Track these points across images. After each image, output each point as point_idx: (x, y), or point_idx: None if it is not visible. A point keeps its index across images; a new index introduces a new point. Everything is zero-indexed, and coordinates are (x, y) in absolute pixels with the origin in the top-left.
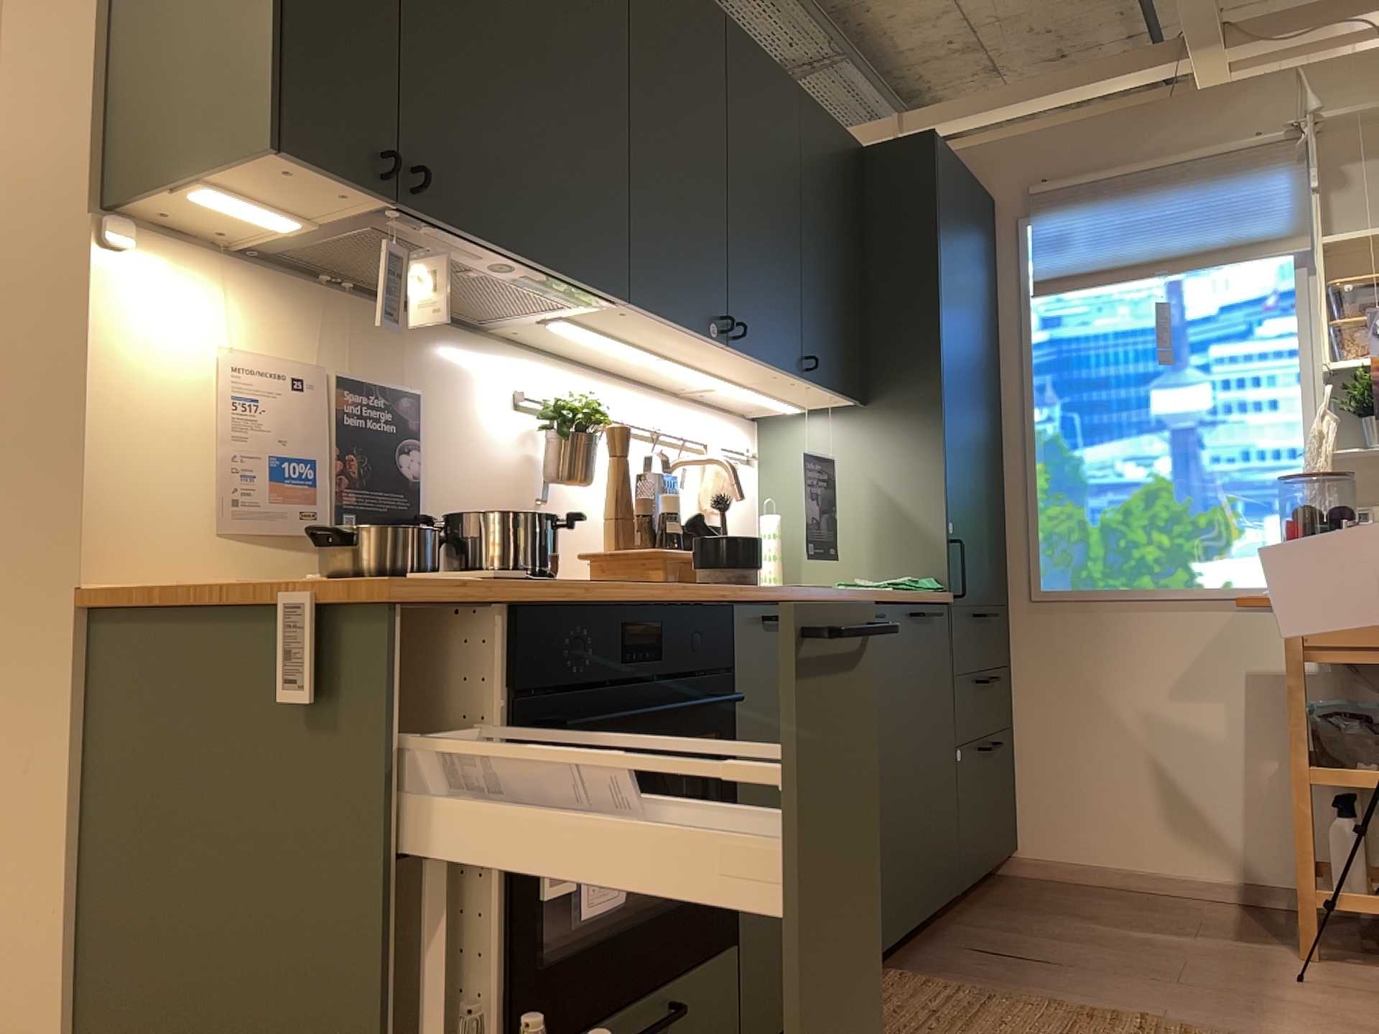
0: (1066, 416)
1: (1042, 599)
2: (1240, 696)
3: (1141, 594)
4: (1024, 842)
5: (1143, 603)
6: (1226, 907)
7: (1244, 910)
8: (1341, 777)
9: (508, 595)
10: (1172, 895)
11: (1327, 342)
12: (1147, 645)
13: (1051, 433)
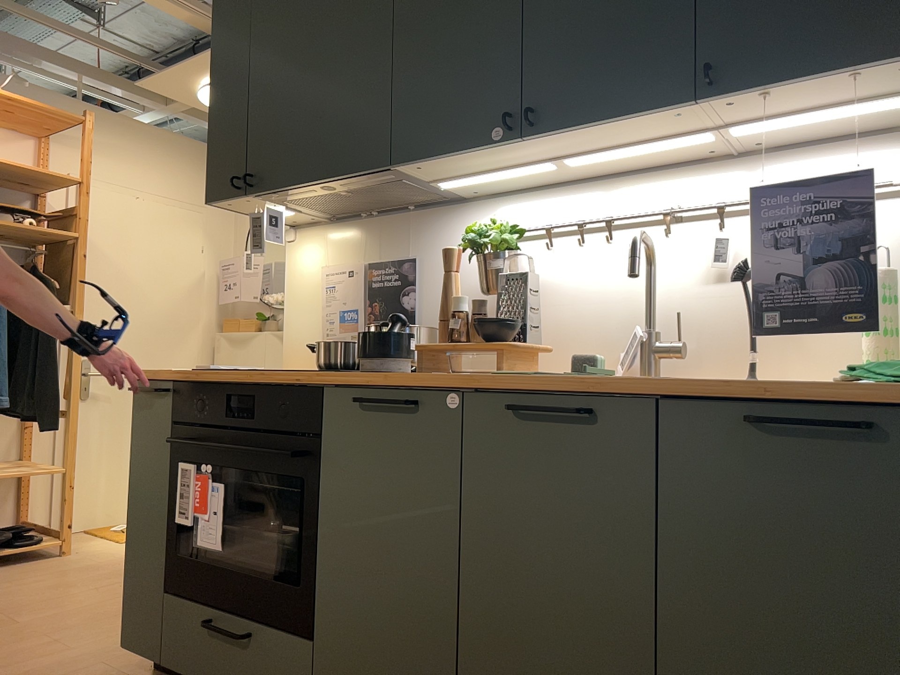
0: None
1: None
2: None
3: None
4: None
5: None
6: None
7: None
8: None
9: (176, 376)
10: None
11: None
12: None
13: None
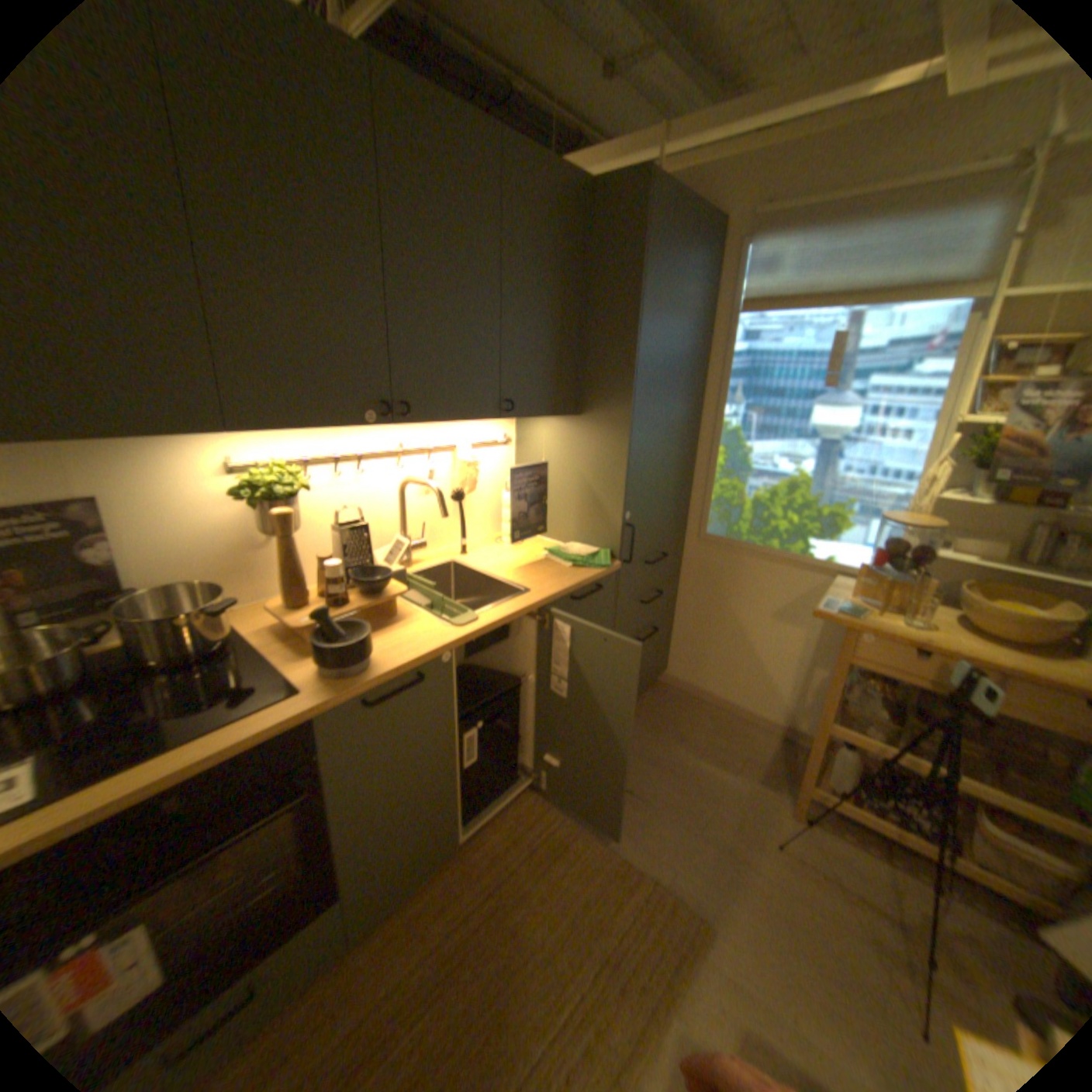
0: (747, 415)
1: (705, 538)
2: (817, 630)
3: (768, 552)
4: (669, 668)
5: (769, 557)
6: (771, 741)
7: (781, 747)
8: (851, 739)
9: None
10: (743, 722)
11: (978, 387)
12: (764, 583)
13: (733, 426)
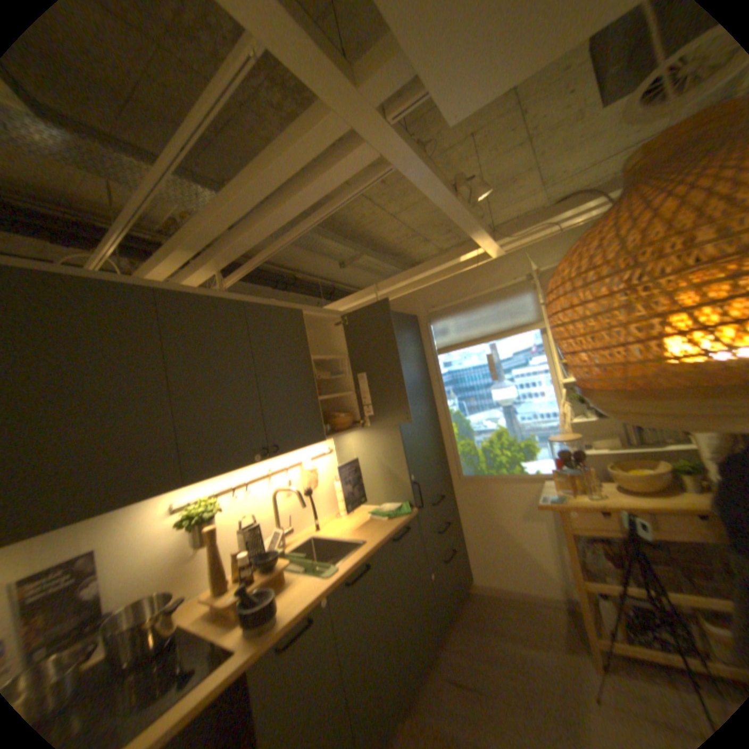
0: (460, 403)
1: (463, 479)
2: (551, 520)
3: (502, 477)
4: (474, 579)
5: (504, 480)
6: (560, 615)
7: (568, 617)
8: (599, 589)
9: None
10: (536, 606)
11: (561, 365)
12: (508, 498)
13: (455, 410)
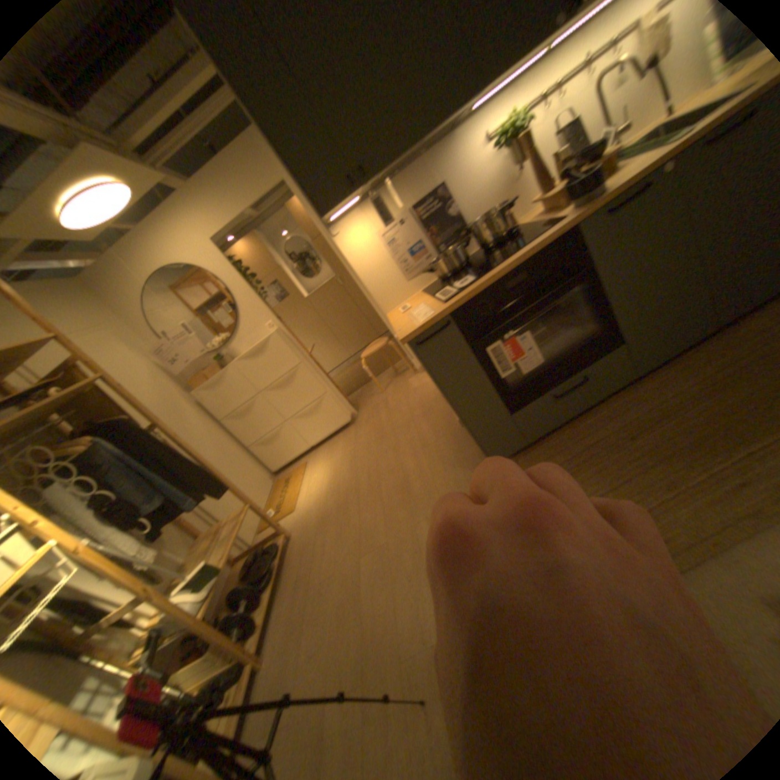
0: None
1: None
2: None
3: None
4: None
5: None
6: None
7: None
8: None
9: (446, 309)
10: None
11: None
12: None
13: None
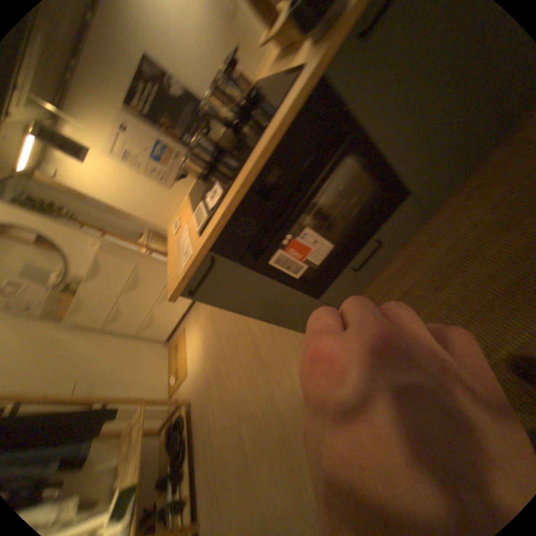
0: None
1: None
2: None
3: None
4: None
5: None
6: None
7: None
8: None
9: (204, 245)
10: None
11: None
12: None
13: None
